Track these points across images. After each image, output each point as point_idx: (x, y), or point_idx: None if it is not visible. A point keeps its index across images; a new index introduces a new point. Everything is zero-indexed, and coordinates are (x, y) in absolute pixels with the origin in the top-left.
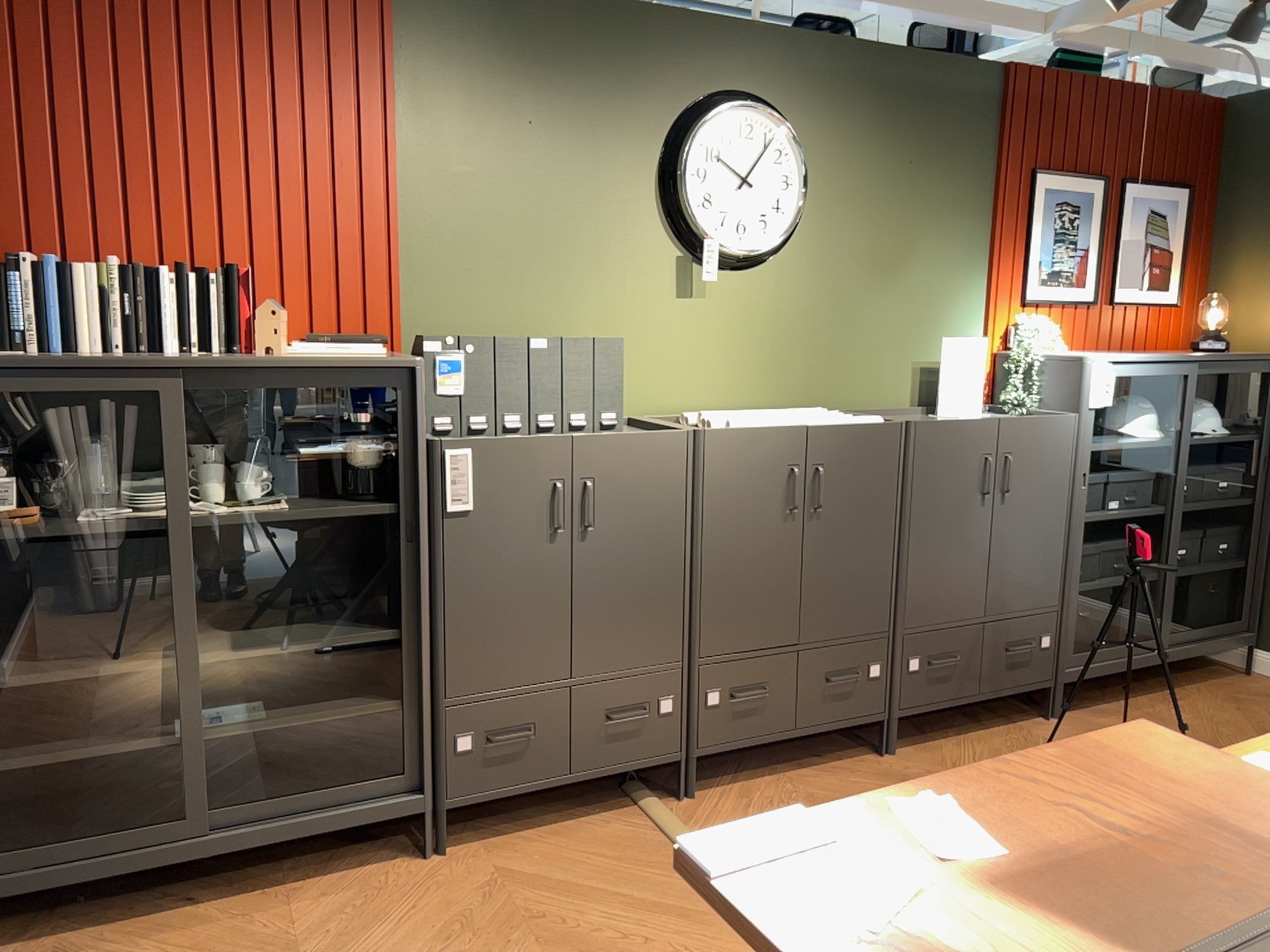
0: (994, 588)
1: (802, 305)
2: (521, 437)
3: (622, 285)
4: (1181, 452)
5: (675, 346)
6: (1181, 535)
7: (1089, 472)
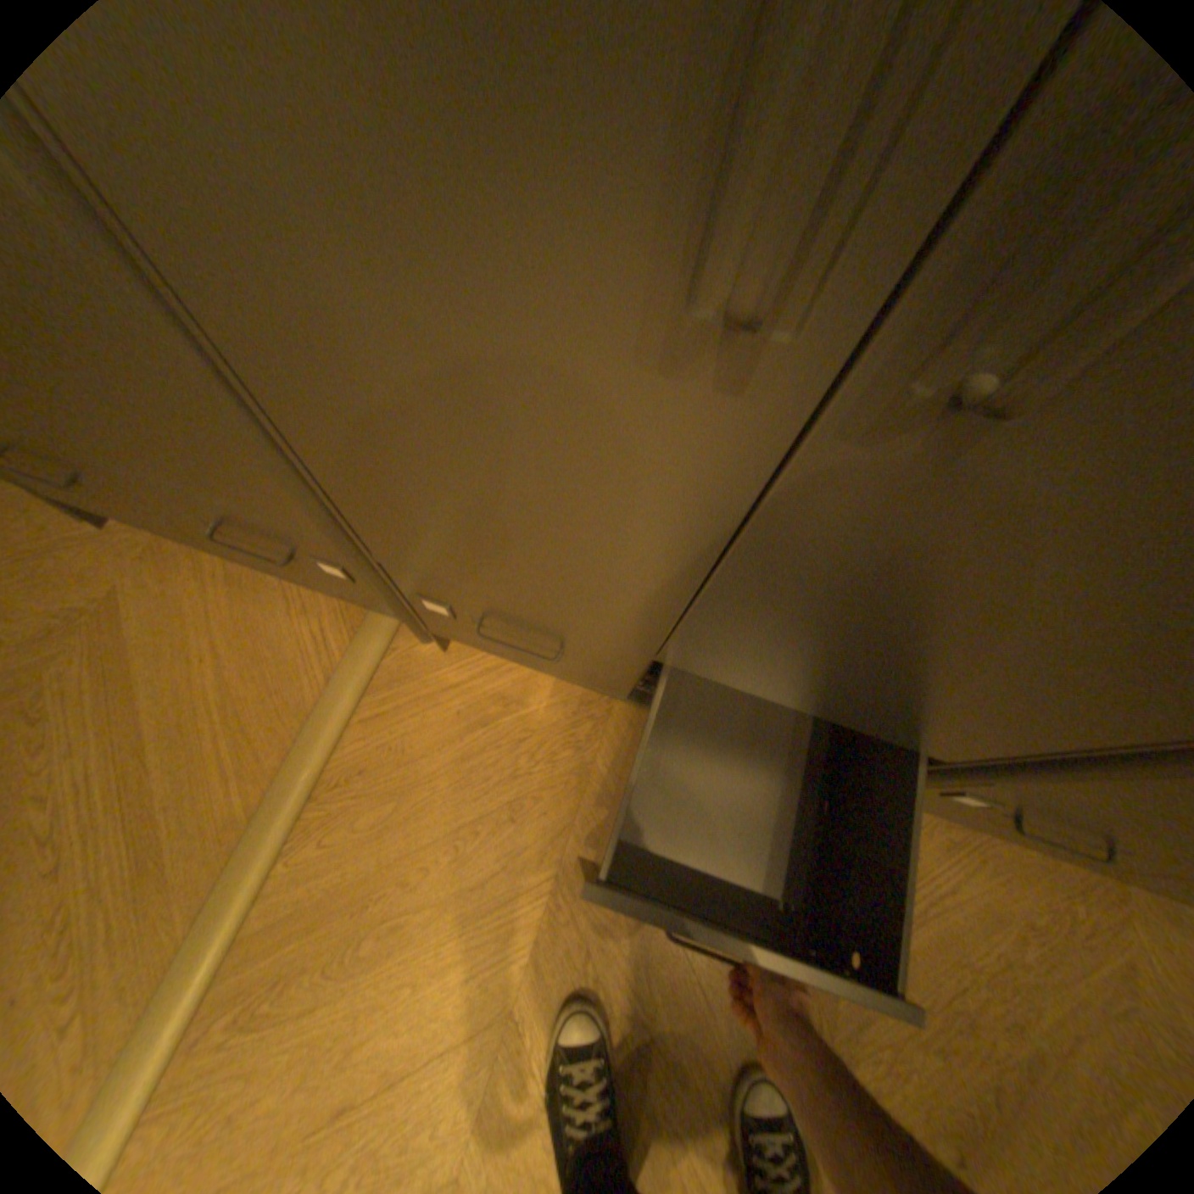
0: None
1: None
2: None
3: None
4: None
5: None
6: None
7: None
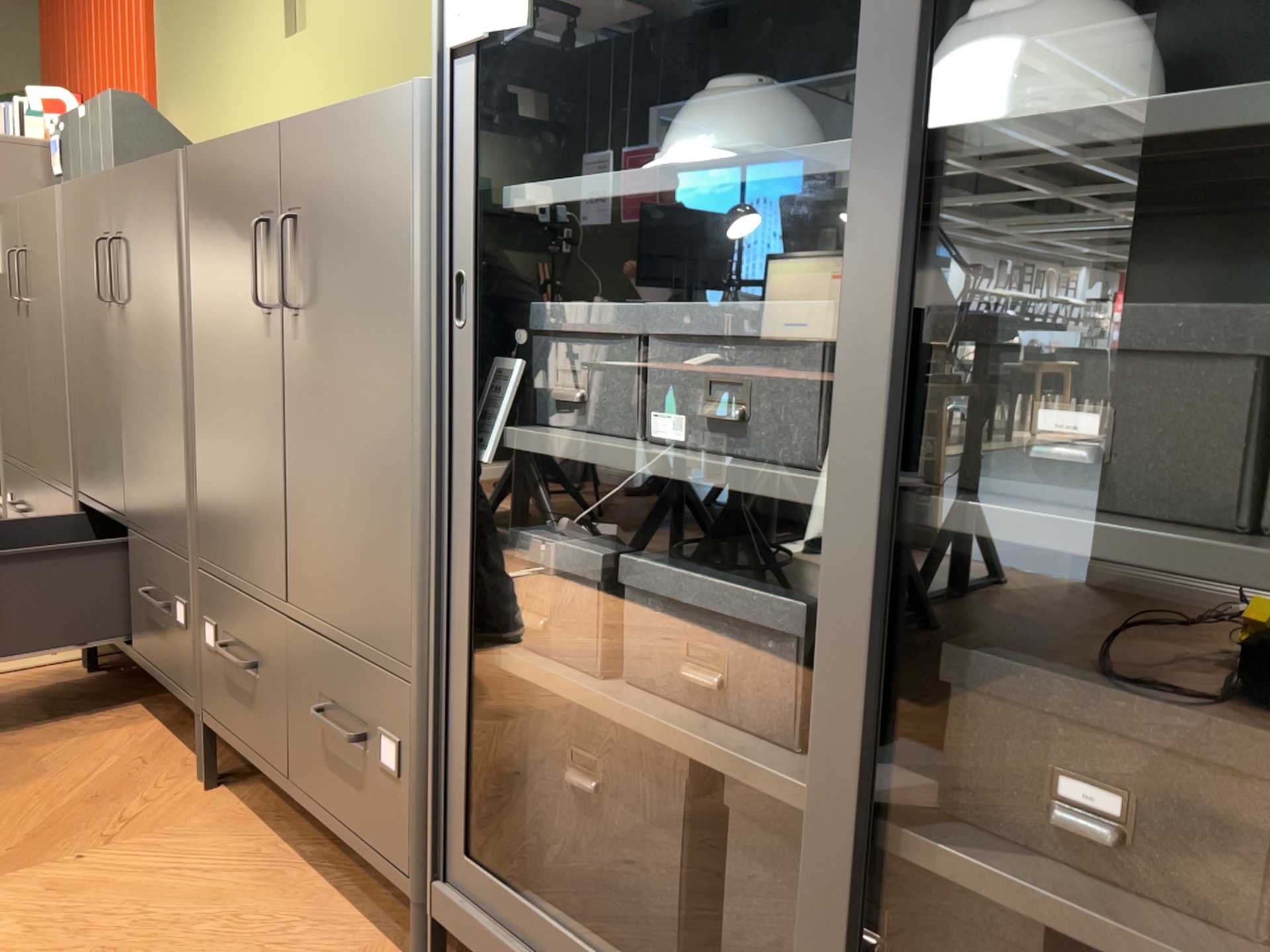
0: (294, 543)
1: (389, 4)
2: (8, 203)
3: (251, 43)
4: (894, 187)
5: (286, 111)
6: (1095, 701)
7: (472, 268)
